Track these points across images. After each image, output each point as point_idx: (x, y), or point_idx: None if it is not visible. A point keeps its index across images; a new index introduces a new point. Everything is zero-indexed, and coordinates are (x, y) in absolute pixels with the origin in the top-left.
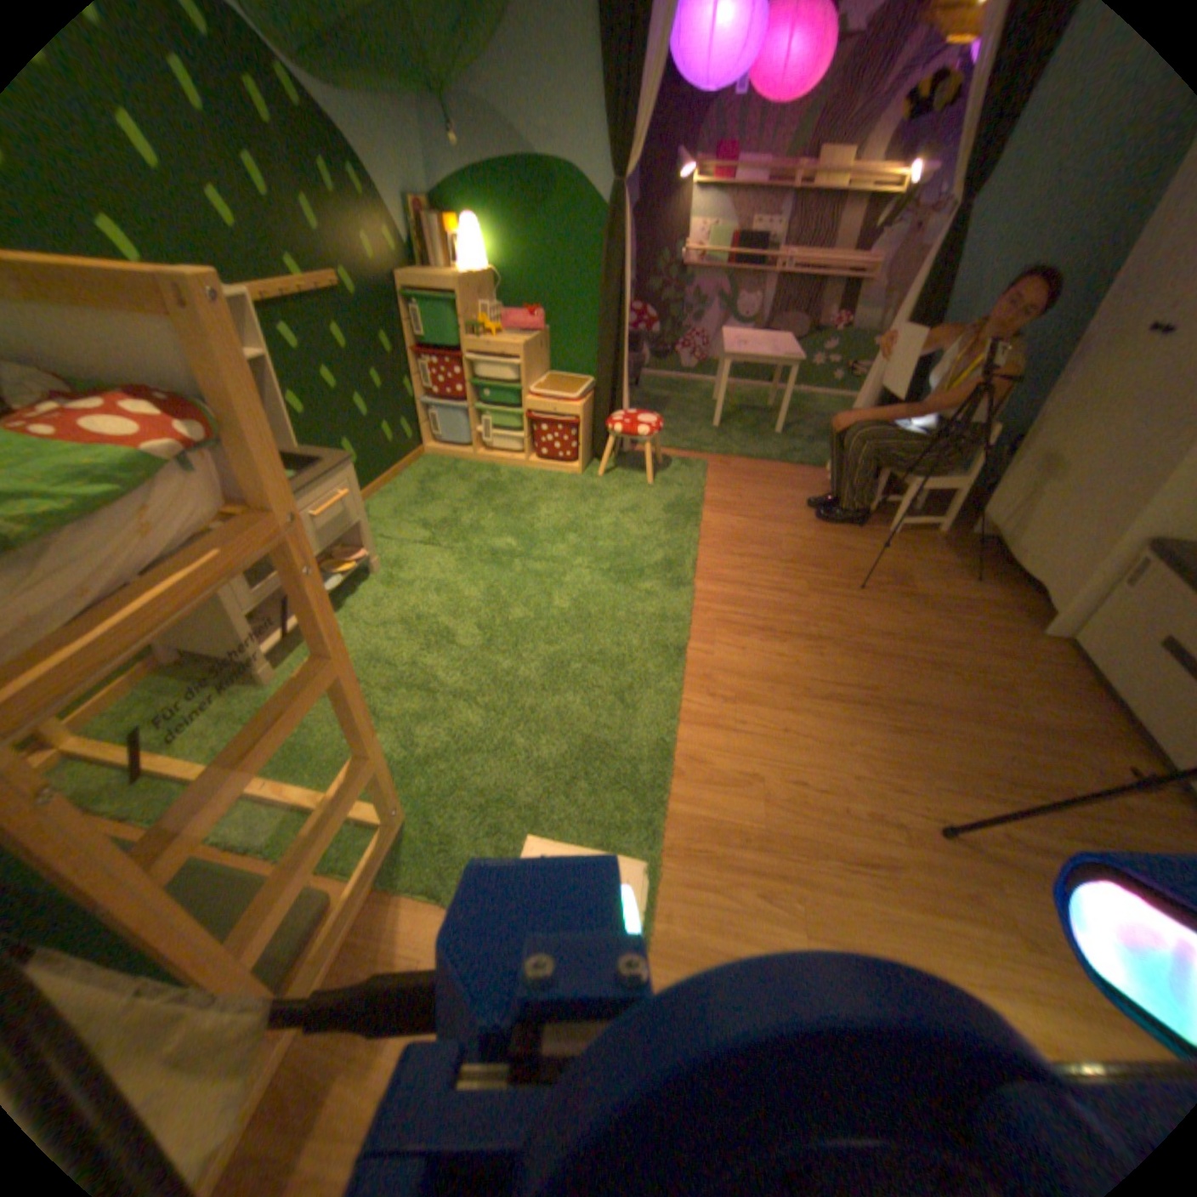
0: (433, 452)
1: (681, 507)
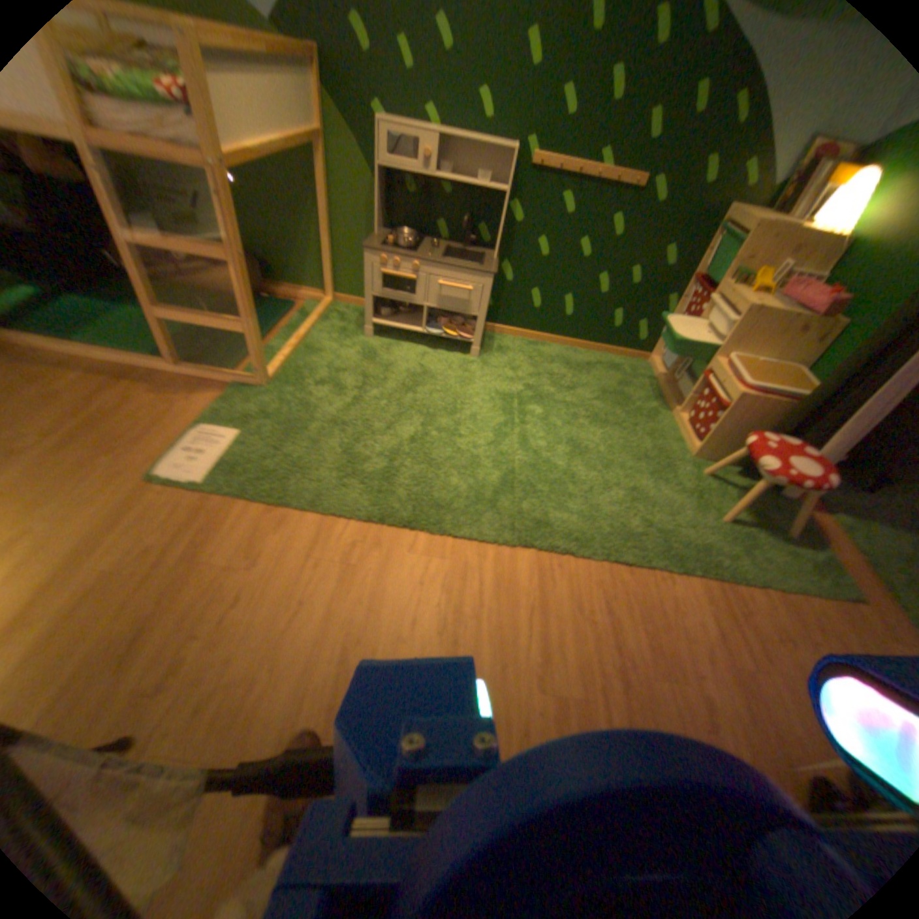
0: (650, 365)
1: (691, 557)
